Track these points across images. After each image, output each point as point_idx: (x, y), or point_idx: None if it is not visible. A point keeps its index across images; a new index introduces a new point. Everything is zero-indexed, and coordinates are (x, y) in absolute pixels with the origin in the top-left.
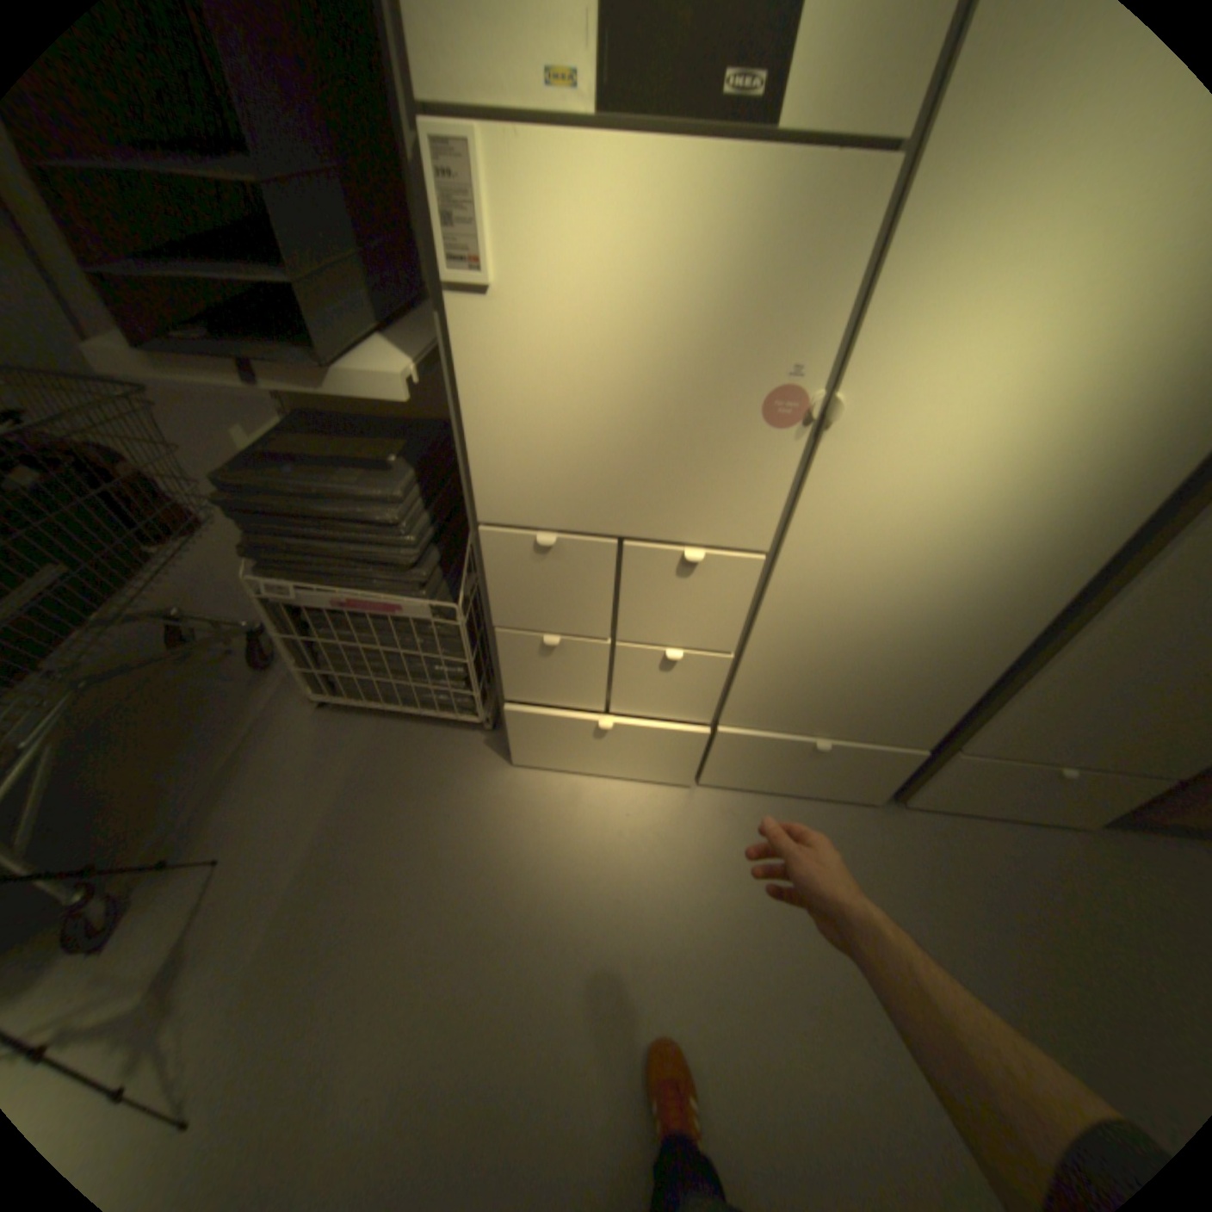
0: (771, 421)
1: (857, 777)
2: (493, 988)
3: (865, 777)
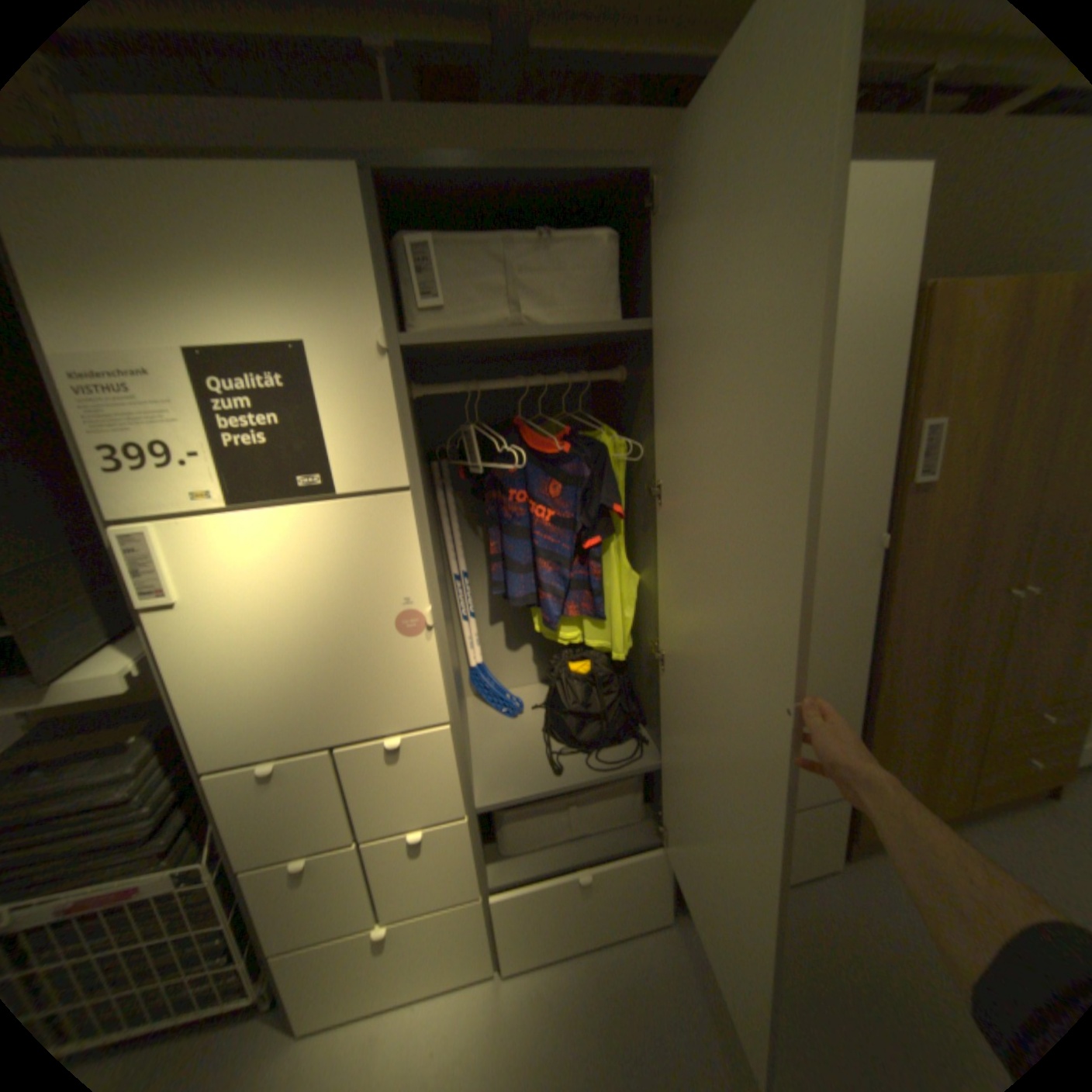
0: (405, 634)
1: (633, 901)
2: None
3: (639, 898)
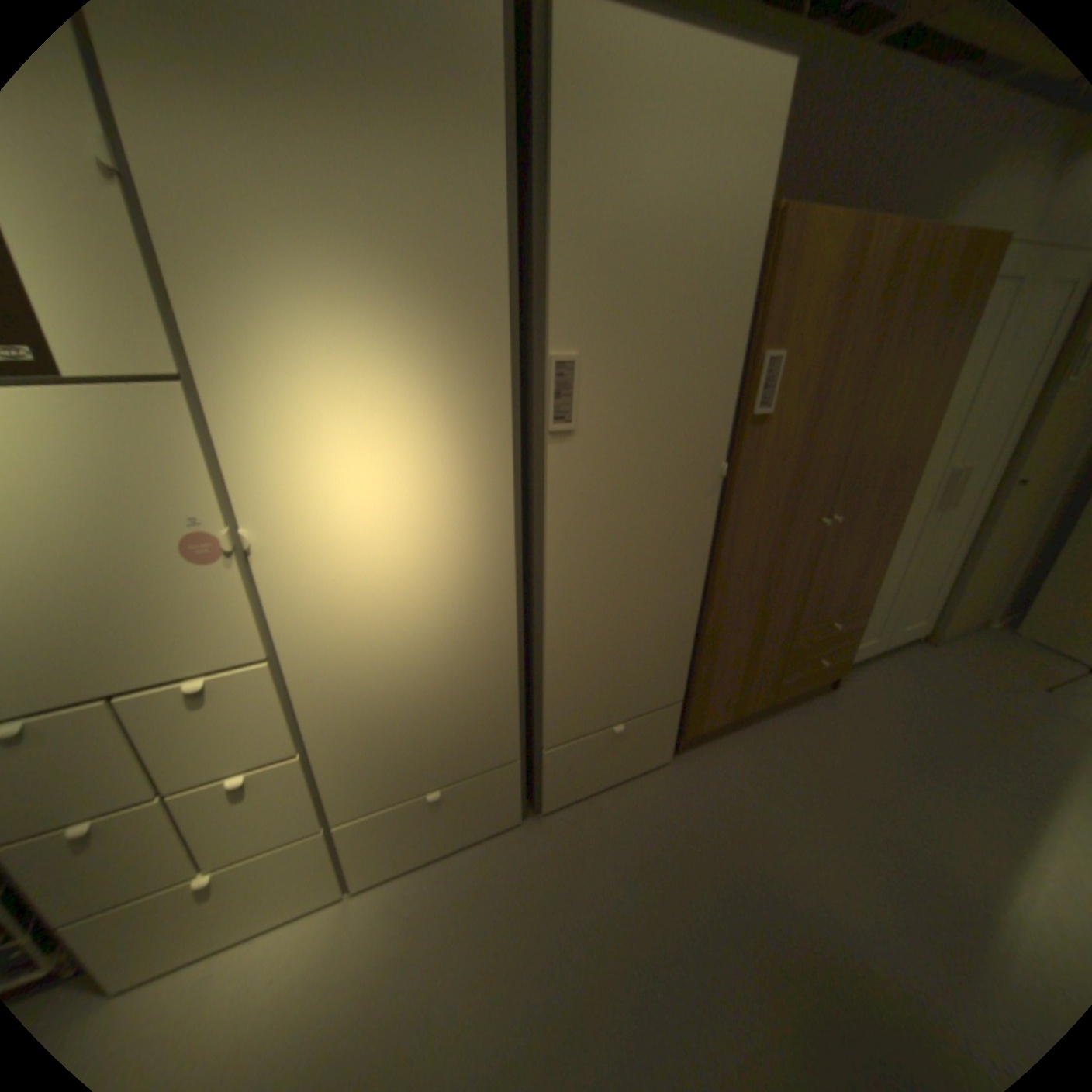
0: (193, 562)
1: (482, 812)
2: None
3: (488, 809)
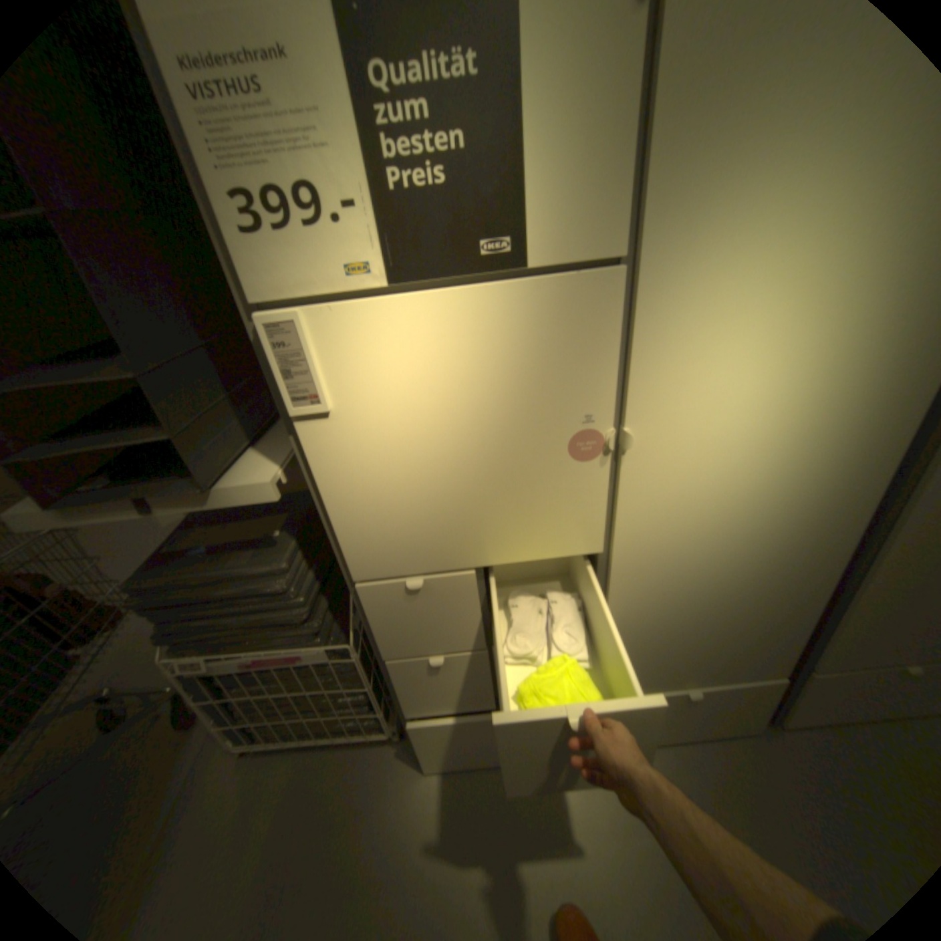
0: (577, 457)
1: (732, 715)
2: None
3: (739, 713)
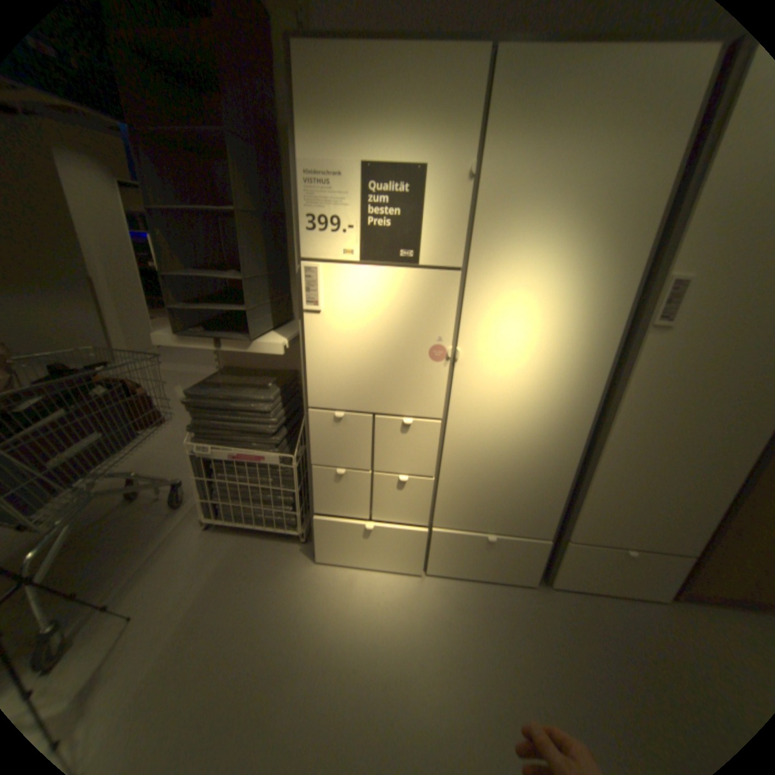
0: (433, 359)
1: (517, 564)
2: (293, 701)
3: (521, 564)
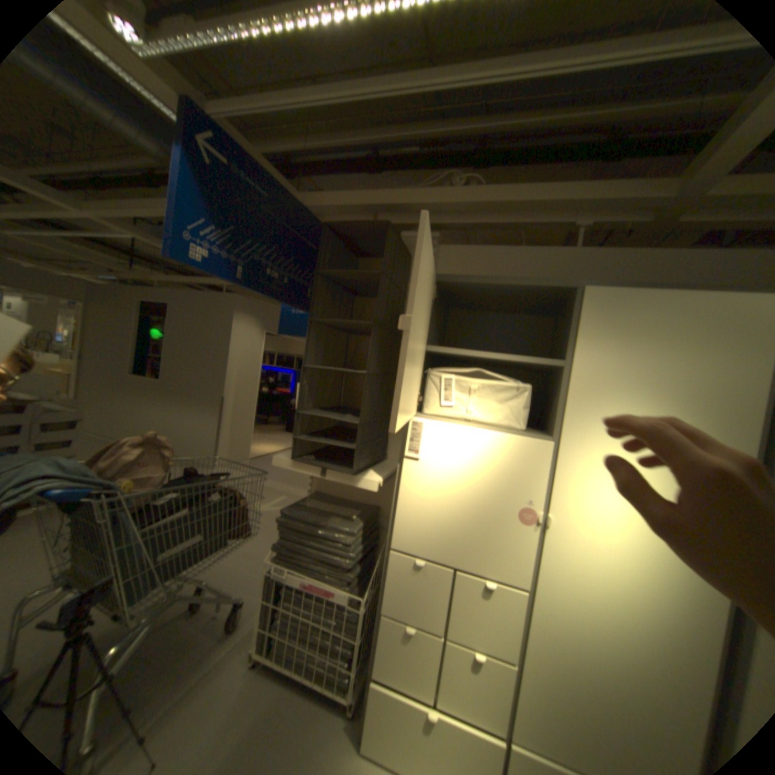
0: (523, 522)
1: None
2: None
3: None
